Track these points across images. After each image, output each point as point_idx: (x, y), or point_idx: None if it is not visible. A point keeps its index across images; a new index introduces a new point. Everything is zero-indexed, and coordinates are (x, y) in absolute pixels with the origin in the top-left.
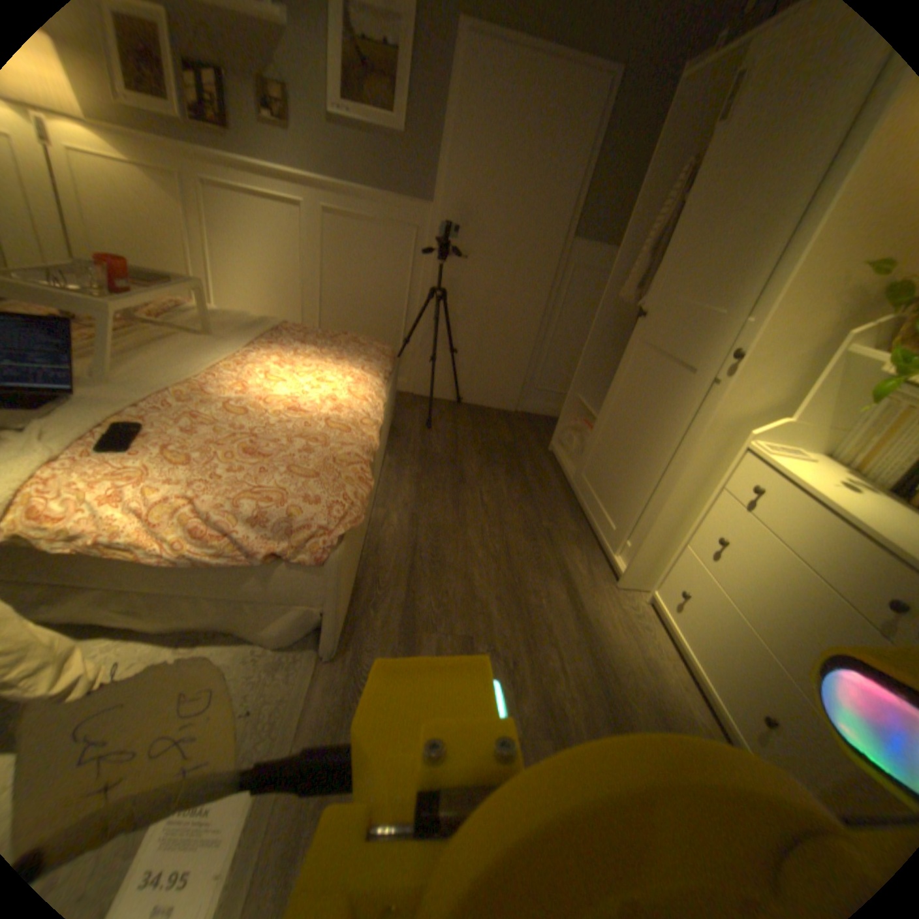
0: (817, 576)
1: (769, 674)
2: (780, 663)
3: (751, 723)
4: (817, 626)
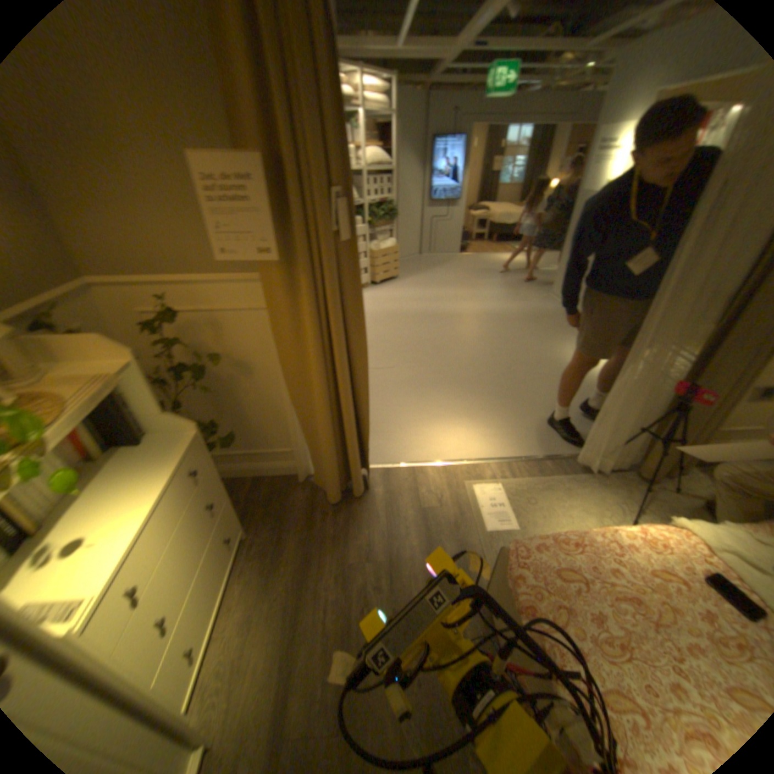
0: (178, 523)
1: (212, 549)
2: (208, 543)
3: (226, 557)
4: (196, 520)
